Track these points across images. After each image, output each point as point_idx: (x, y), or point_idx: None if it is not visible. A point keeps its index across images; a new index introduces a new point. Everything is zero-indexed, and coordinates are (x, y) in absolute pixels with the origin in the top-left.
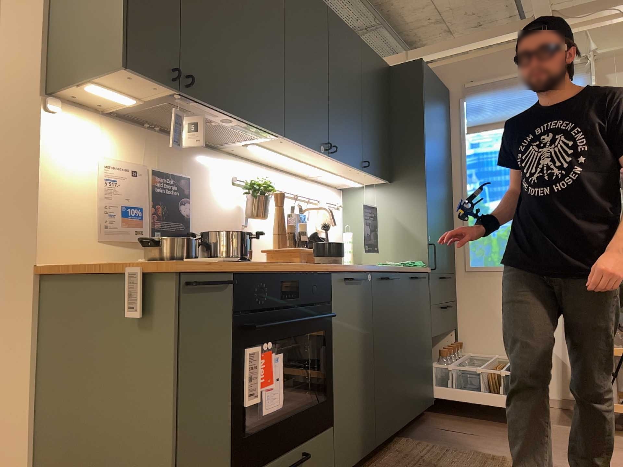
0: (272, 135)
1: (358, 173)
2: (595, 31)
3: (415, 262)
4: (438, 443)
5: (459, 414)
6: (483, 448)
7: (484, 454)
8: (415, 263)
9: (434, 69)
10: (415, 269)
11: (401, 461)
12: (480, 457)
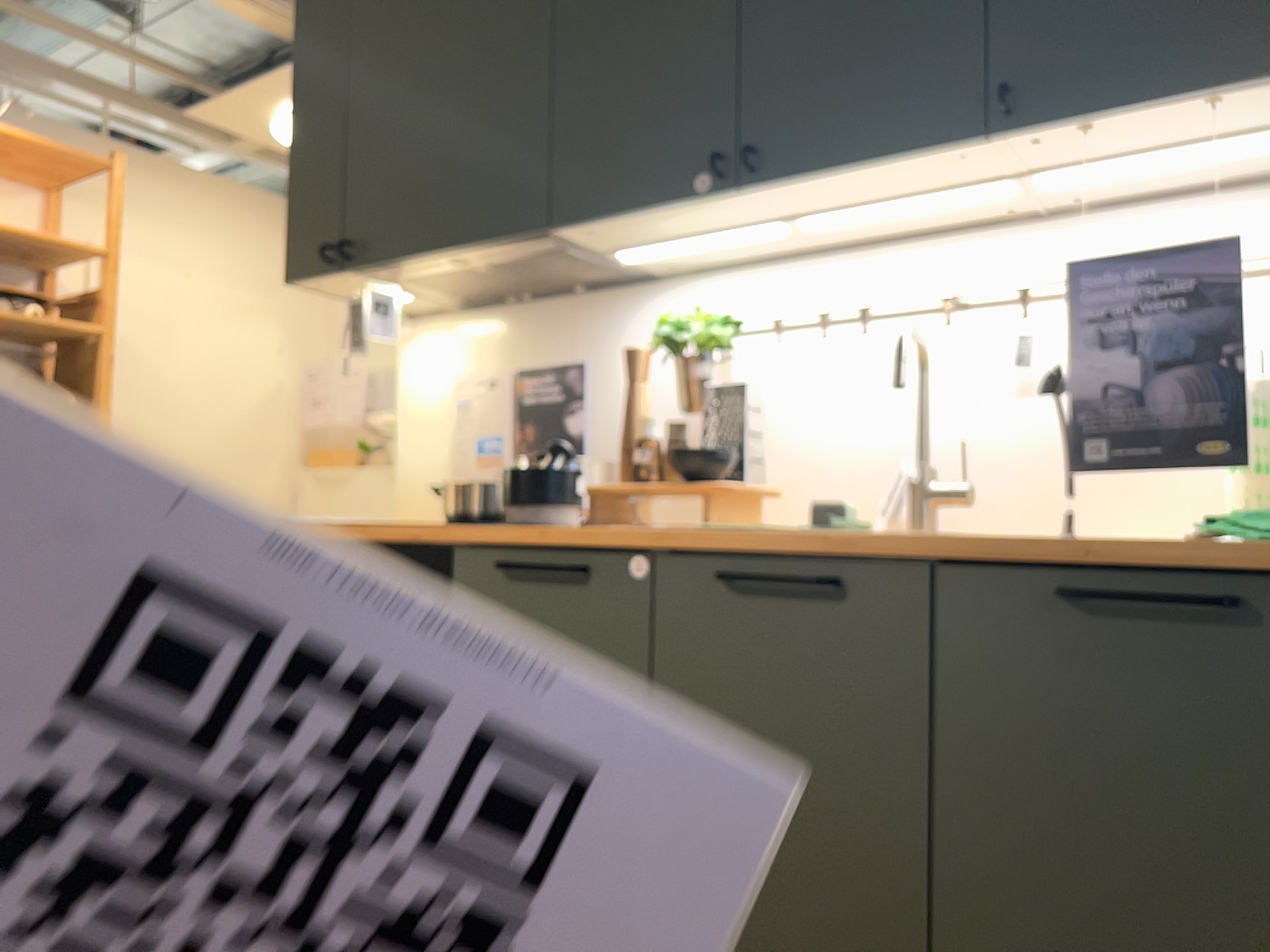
0: (559, 236)
1: (1047, 143)
2: None
3: None
4: None
5: None
6: None
7: None
8: None
9: None
10: (1171, 552)
11: None
12: None
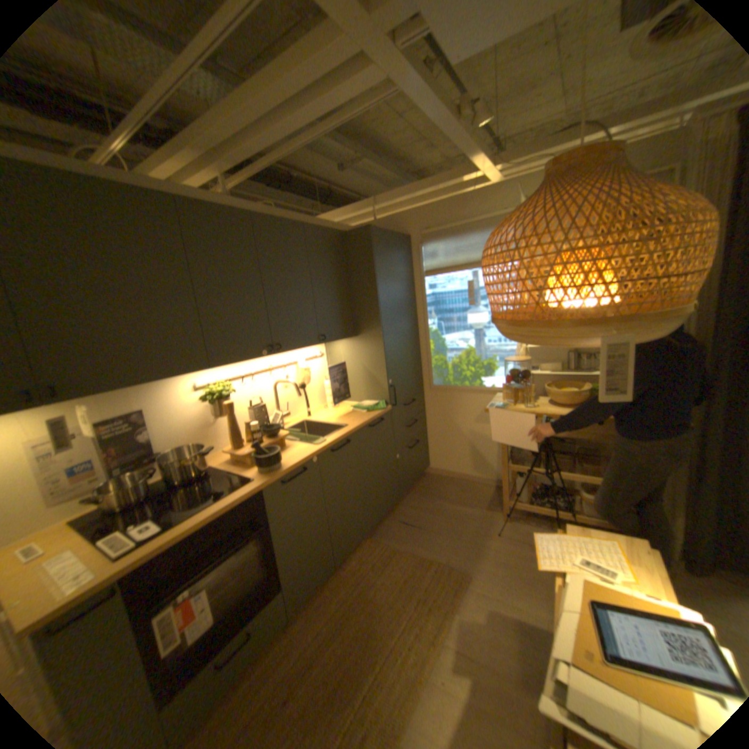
0: (199, 369)
1: (319, 344)
2: (531, 175)
3: (378, 403)
4: (391, 544)
5: (420, 501)
6: (421, 548)
7: (418, 558)
8: (376, 406)
9: (397, 215)
10: (373, 415)
11: (355, 572)
12: (414, 563)
